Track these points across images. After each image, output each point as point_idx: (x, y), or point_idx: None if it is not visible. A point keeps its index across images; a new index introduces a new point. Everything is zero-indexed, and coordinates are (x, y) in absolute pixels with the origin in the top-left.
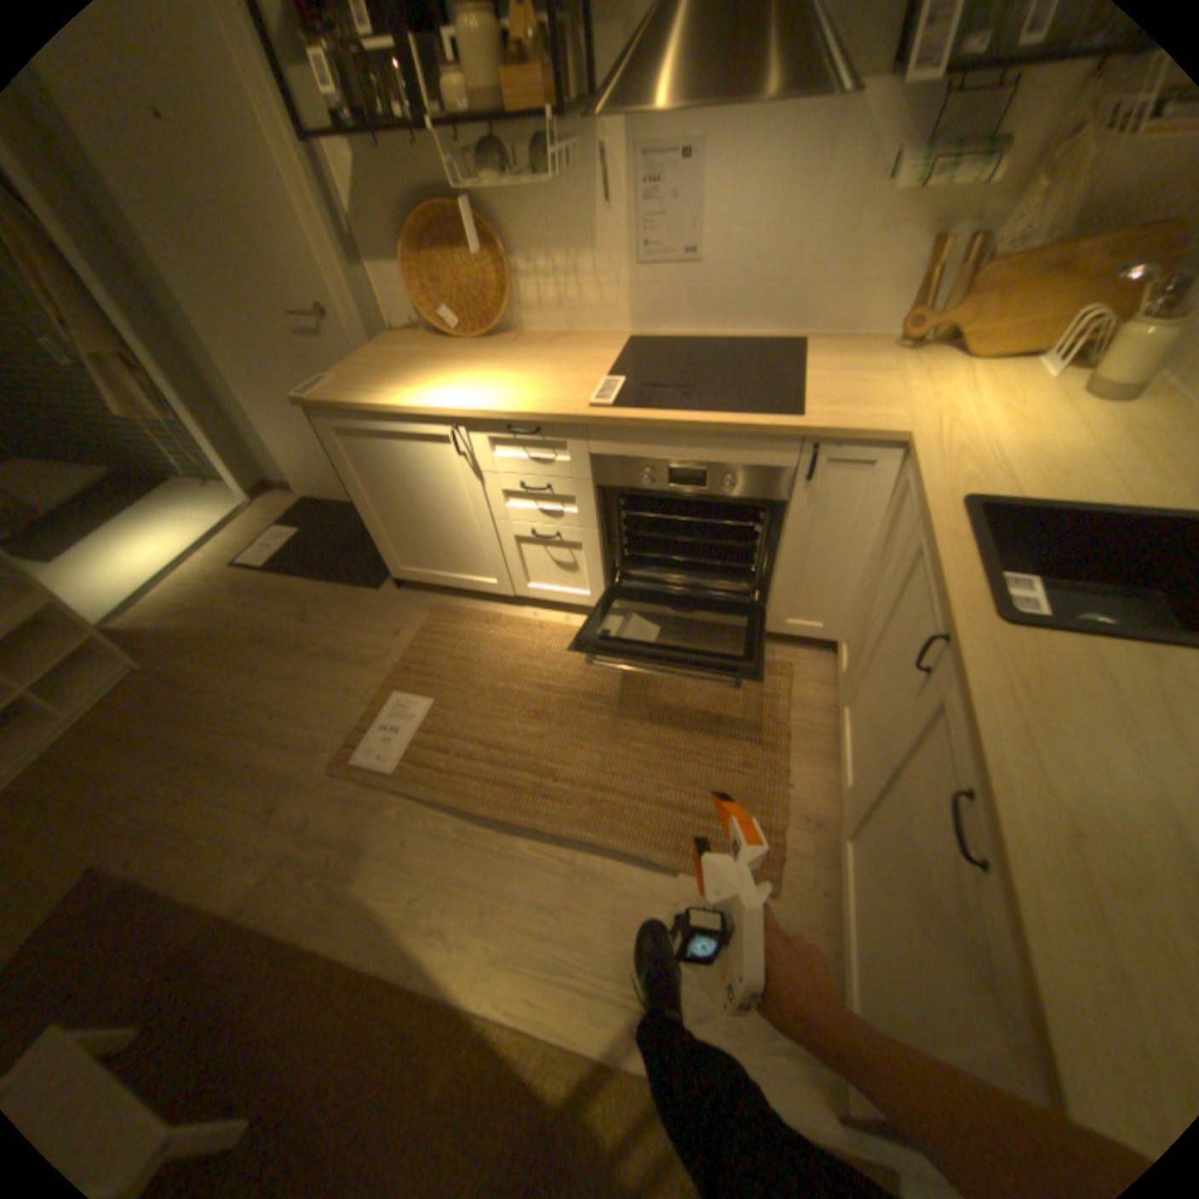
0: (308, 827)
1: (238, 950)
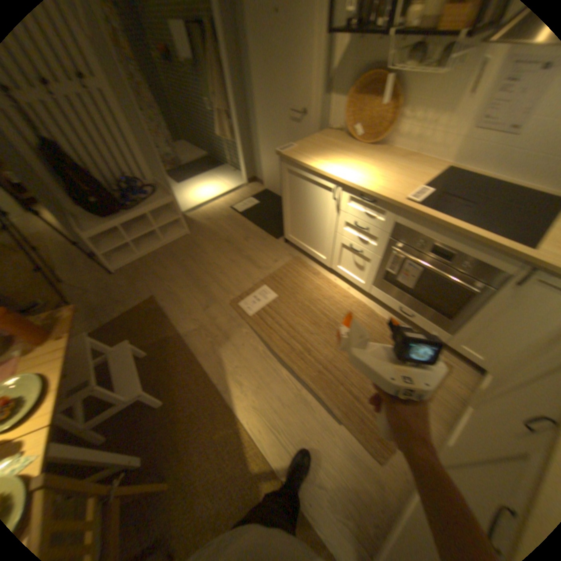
0: (217, 320)
1: (181, 349)
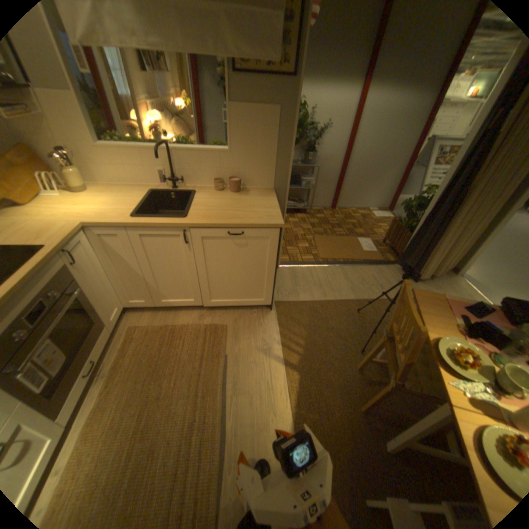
0: None
1: None
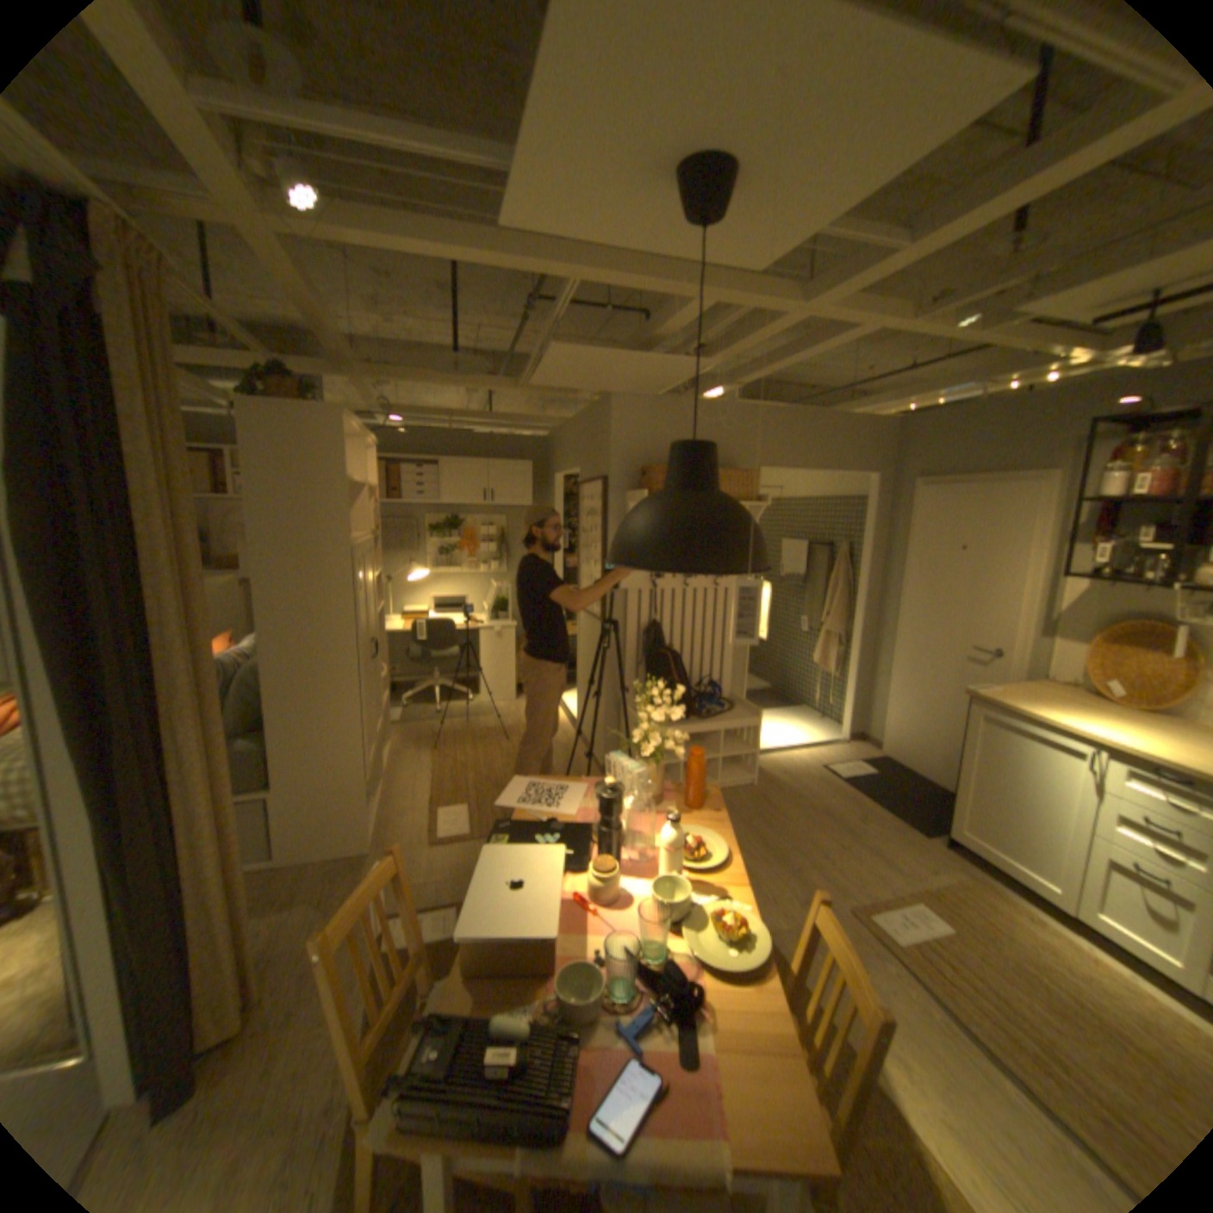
0: None
1: None
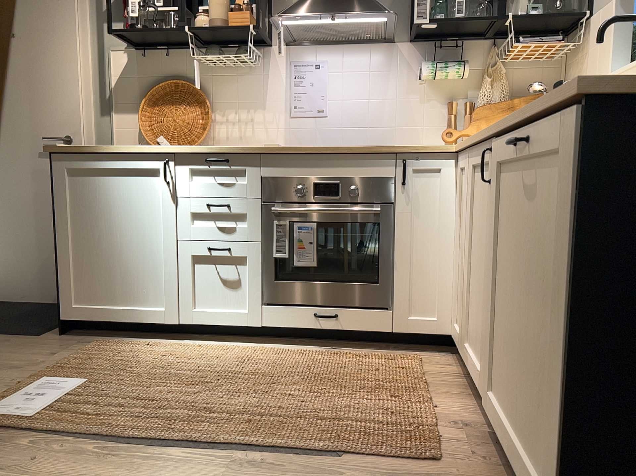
0: None
1: None
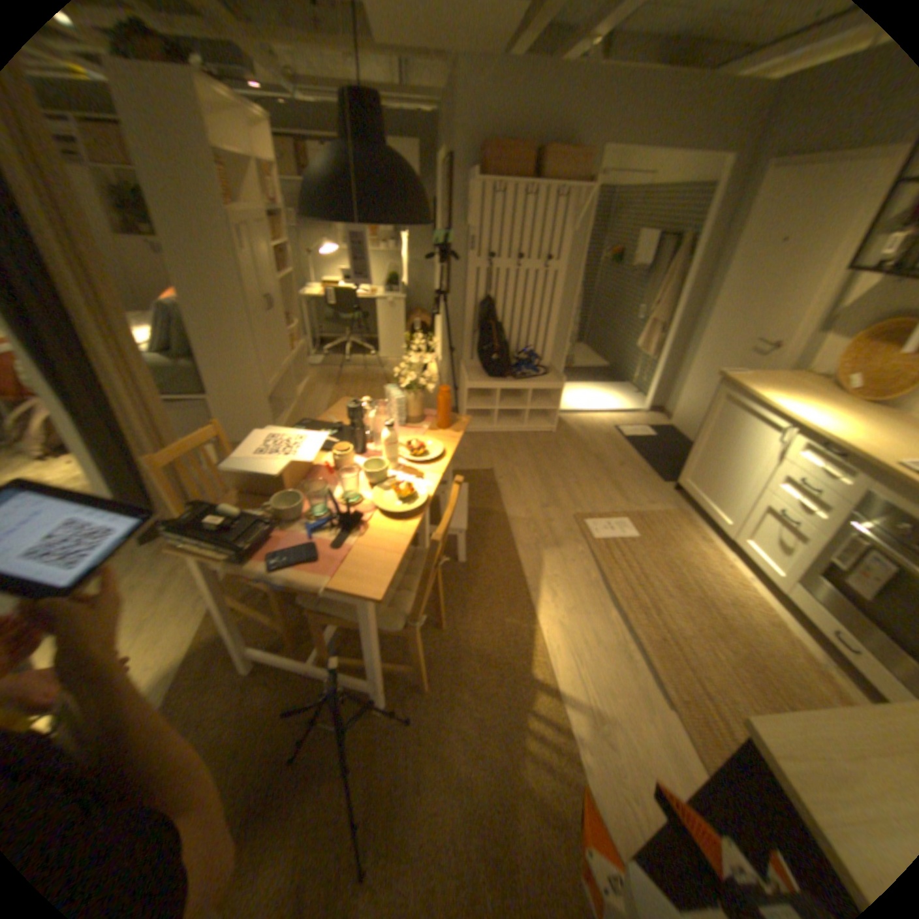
0: (551, 523)
1: (501, 527)
